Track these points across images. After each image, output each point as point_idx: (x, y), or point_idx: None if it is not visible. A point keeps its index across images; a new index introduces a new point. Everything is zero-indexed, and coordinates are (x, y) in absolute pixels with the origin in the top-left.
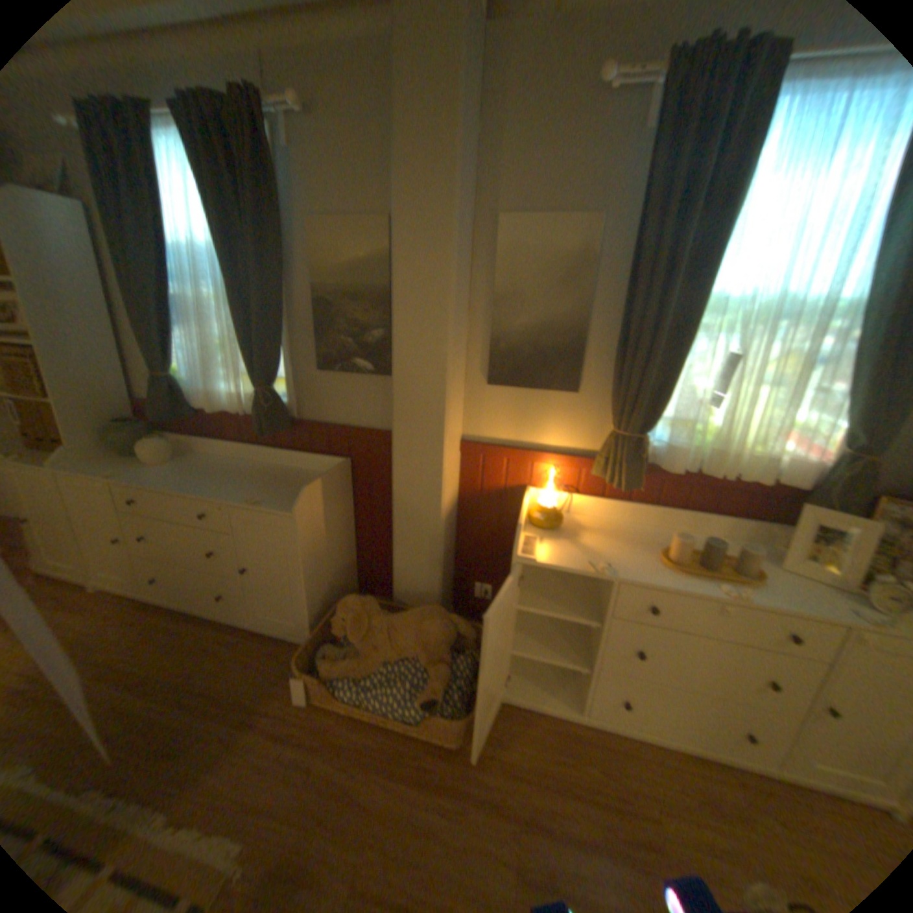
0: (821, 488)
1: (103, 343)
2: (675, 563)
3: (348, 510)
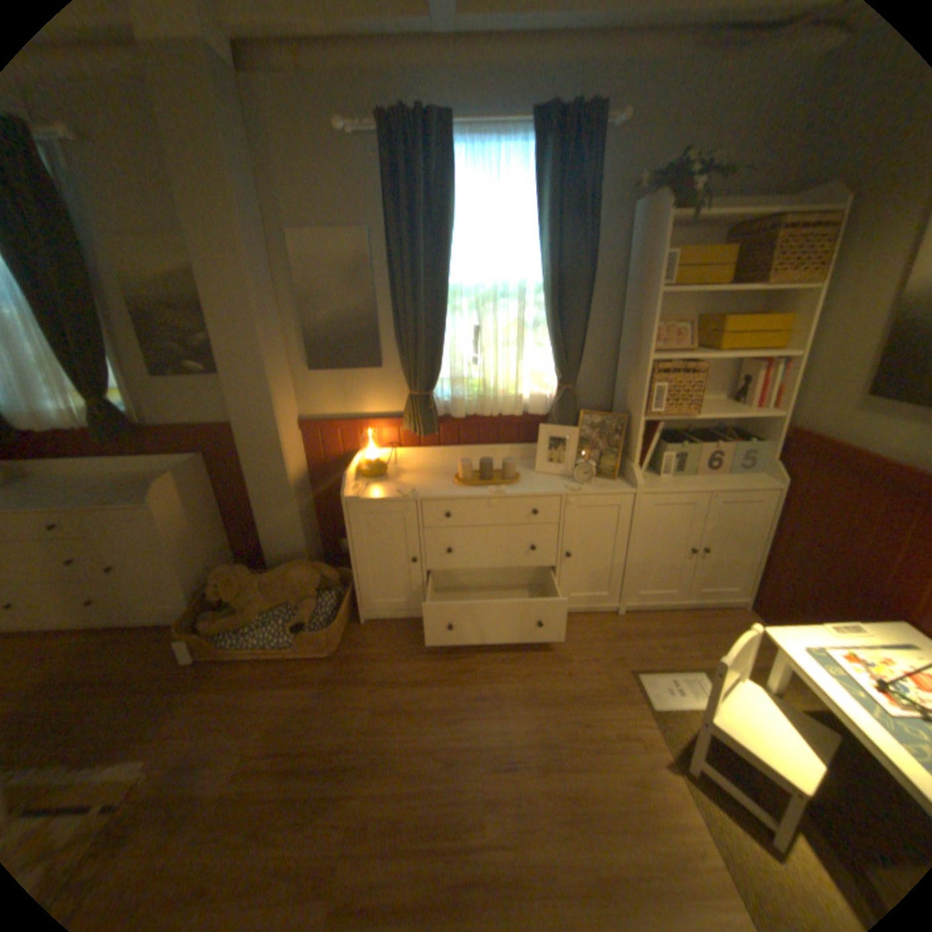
0: (550, 413)
1: None
2: (460, 480)
3: (208, 499)
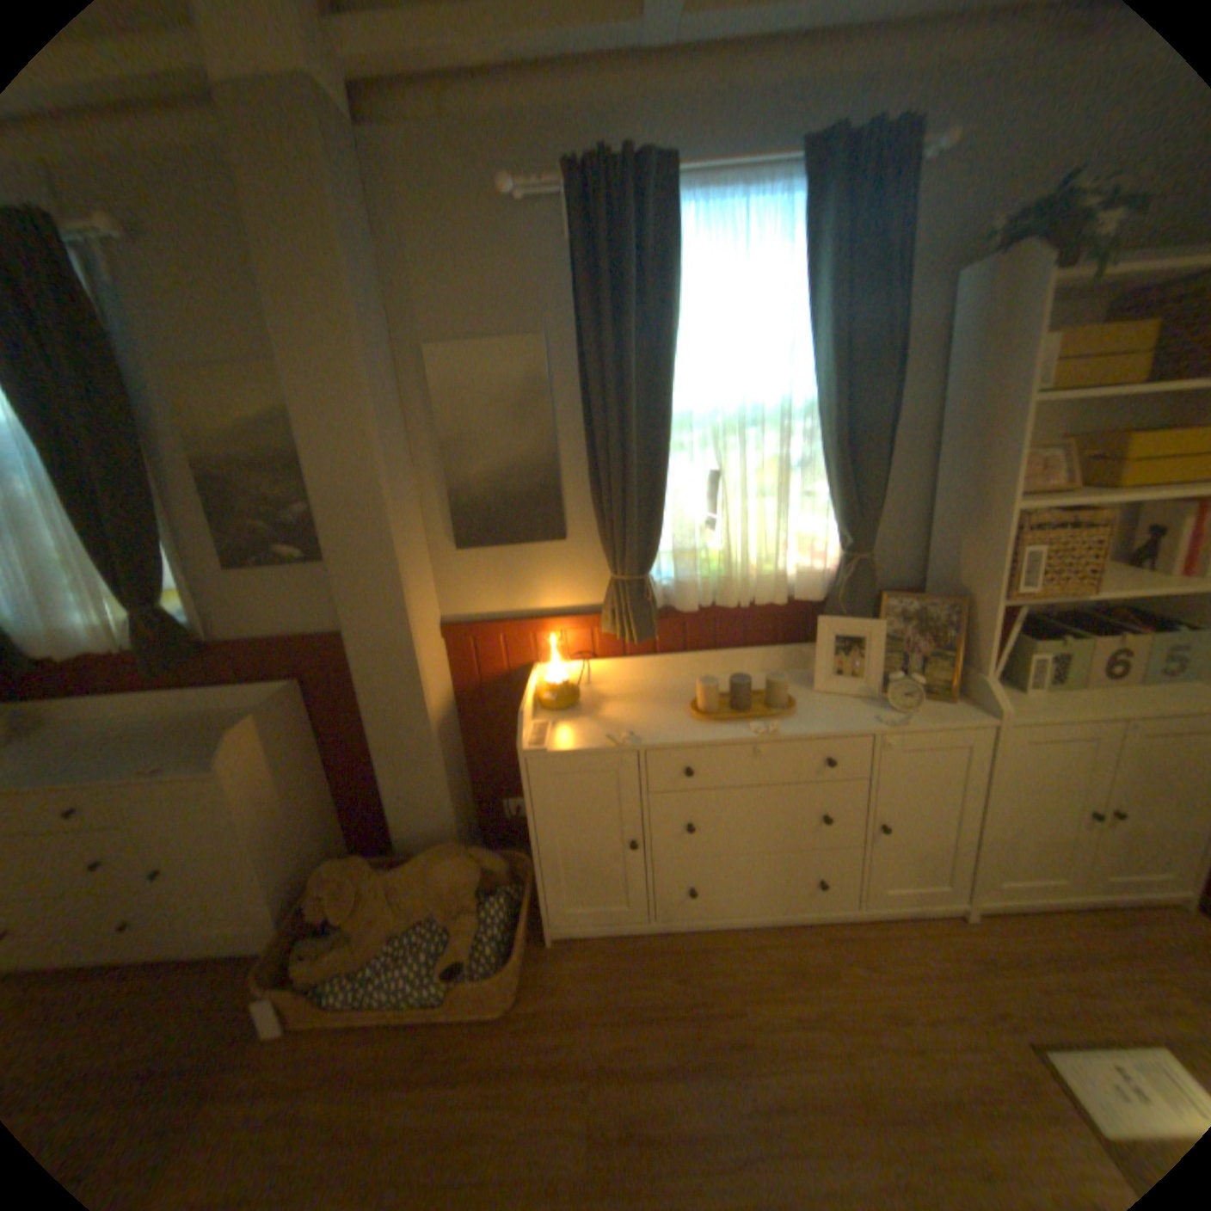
0: (831, 597)
1: None
2: (702, 712)
3: (307, 748)
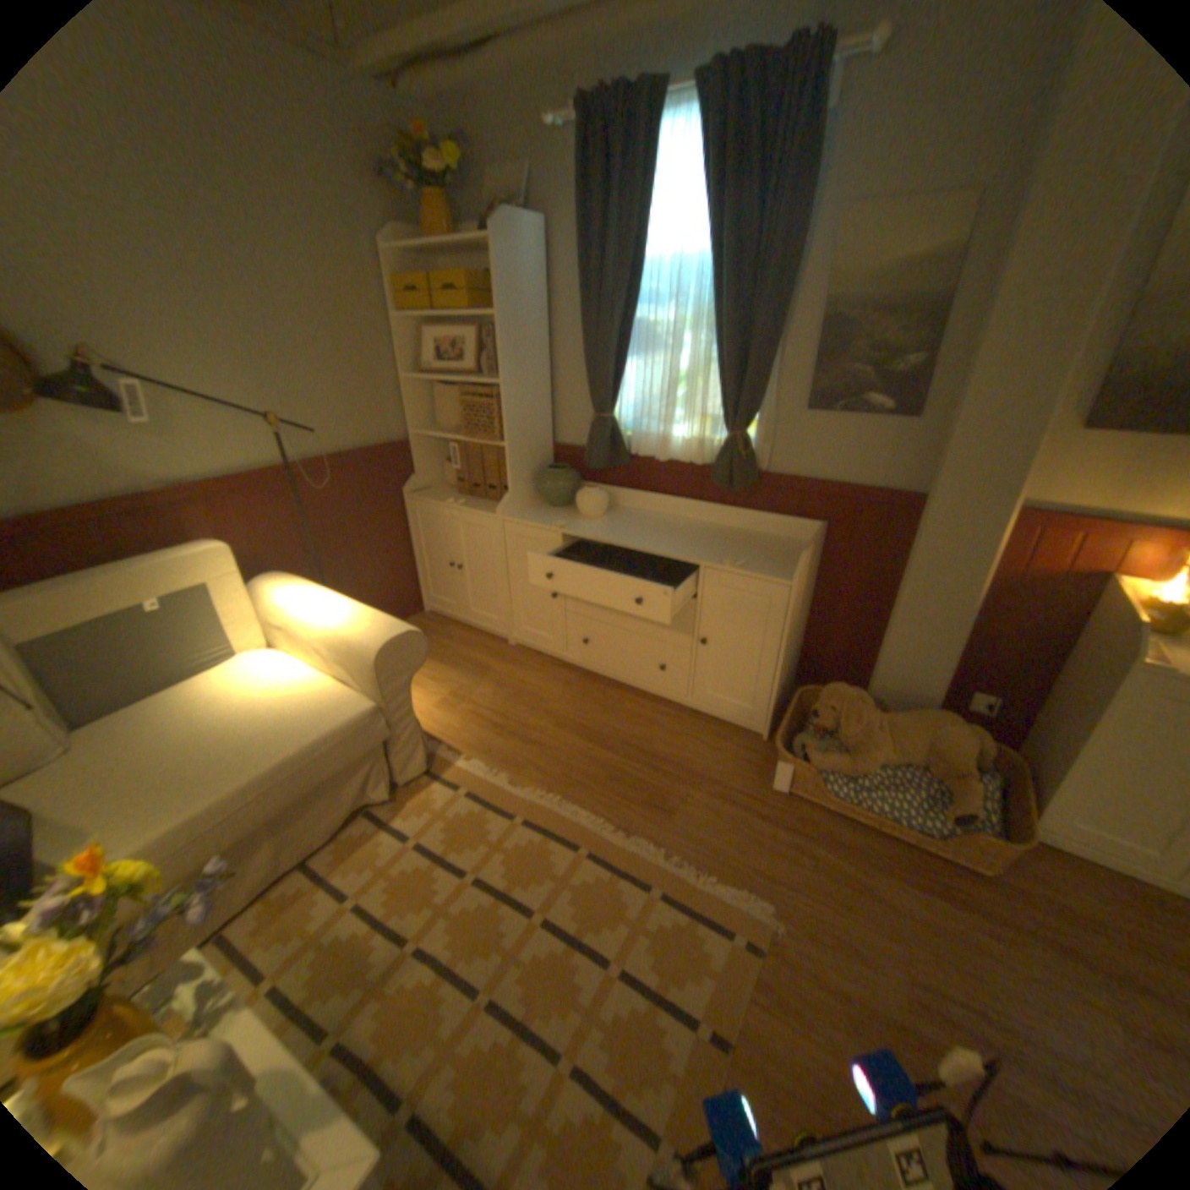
0: None
1: (542, 378)
2: None
3: (811, 584)
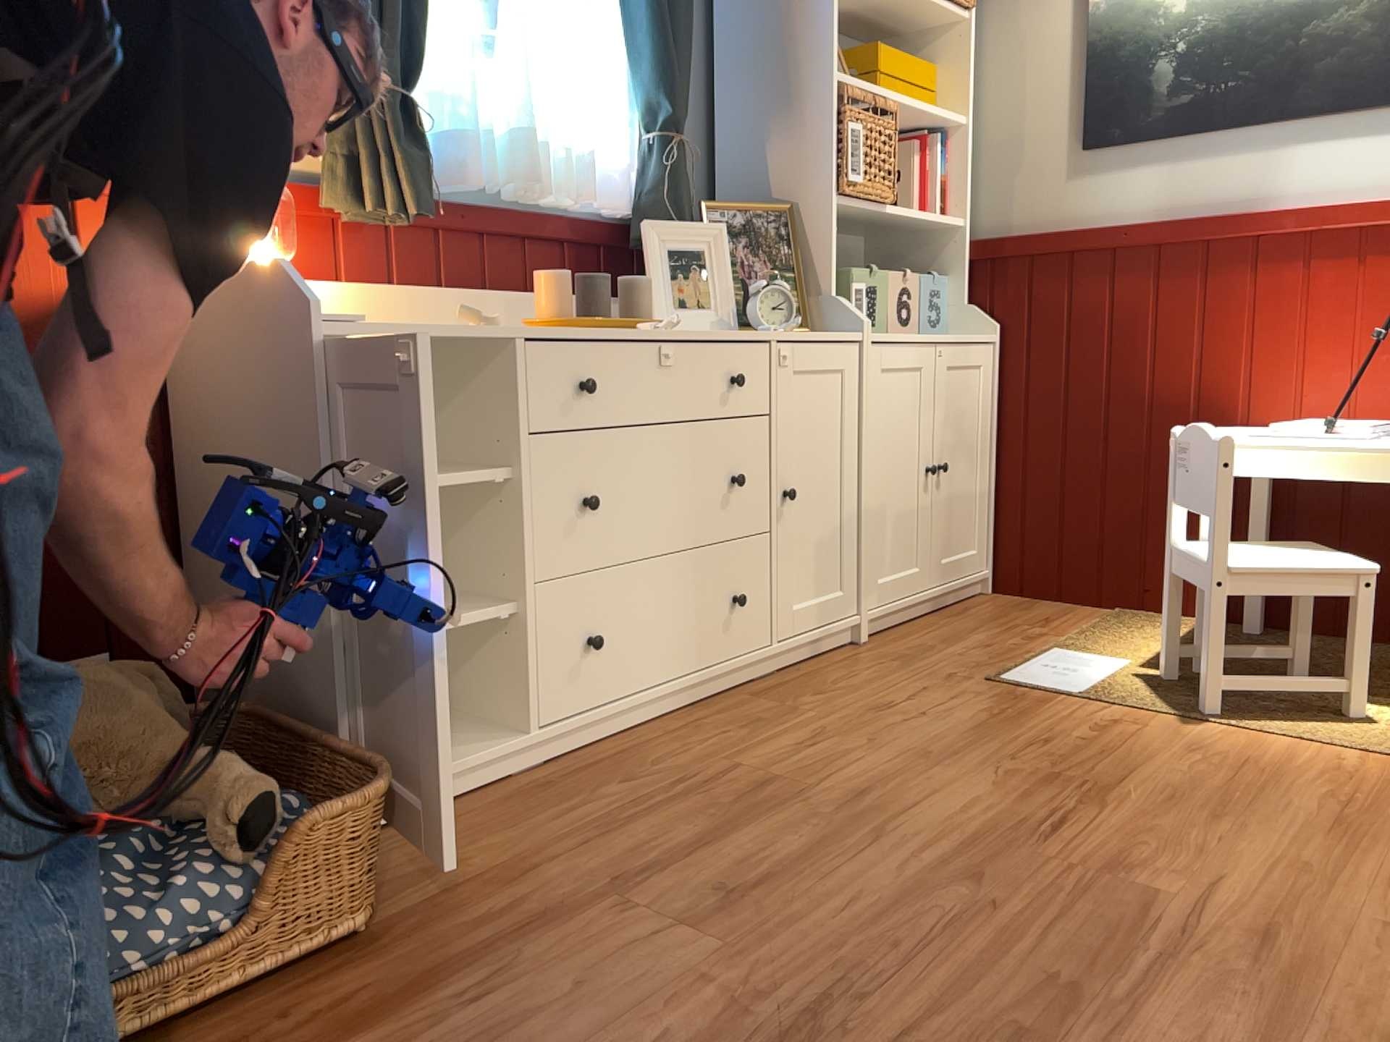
0: (639, 210)
1: None
2: (559, 318)
3: None
